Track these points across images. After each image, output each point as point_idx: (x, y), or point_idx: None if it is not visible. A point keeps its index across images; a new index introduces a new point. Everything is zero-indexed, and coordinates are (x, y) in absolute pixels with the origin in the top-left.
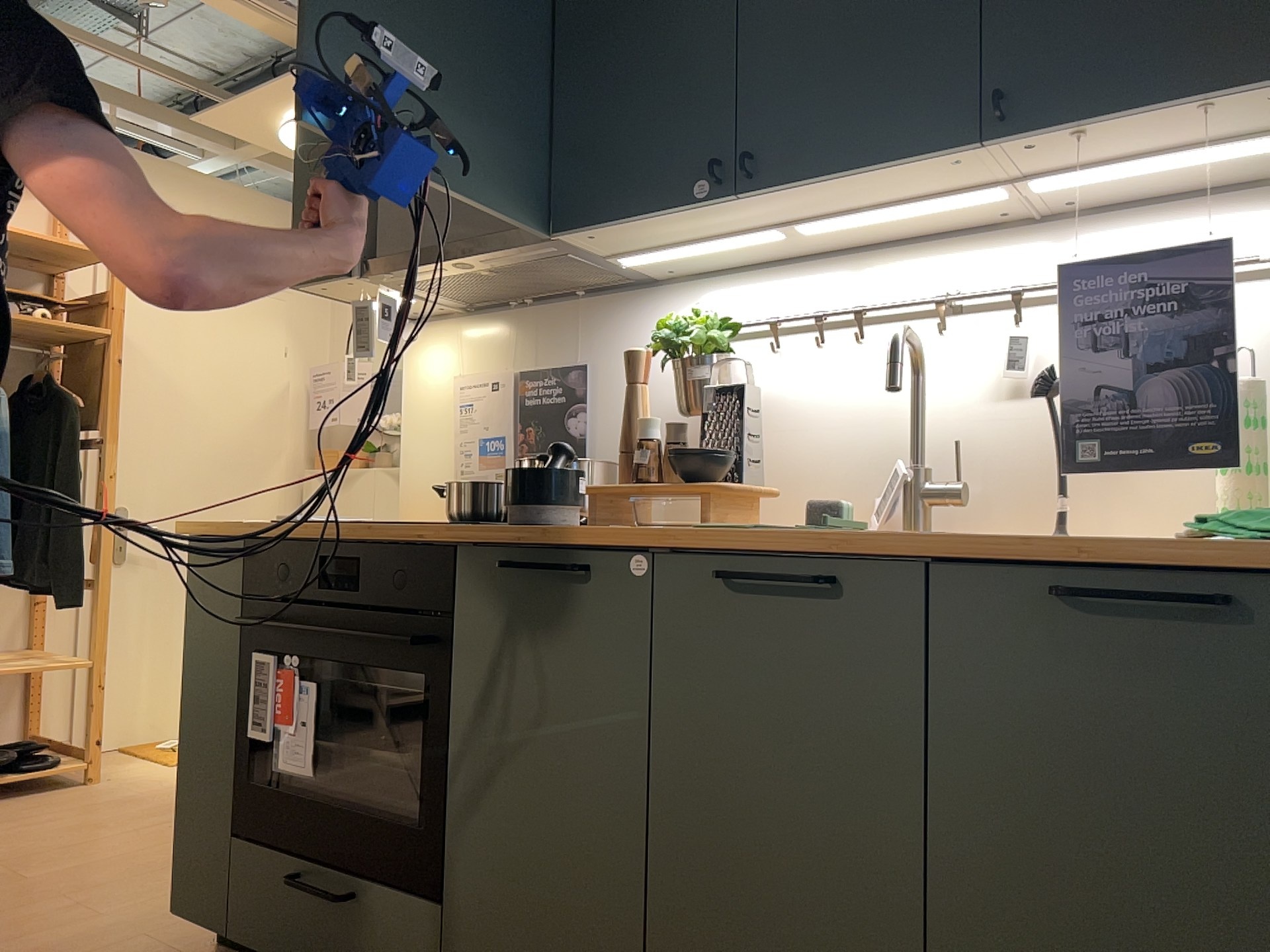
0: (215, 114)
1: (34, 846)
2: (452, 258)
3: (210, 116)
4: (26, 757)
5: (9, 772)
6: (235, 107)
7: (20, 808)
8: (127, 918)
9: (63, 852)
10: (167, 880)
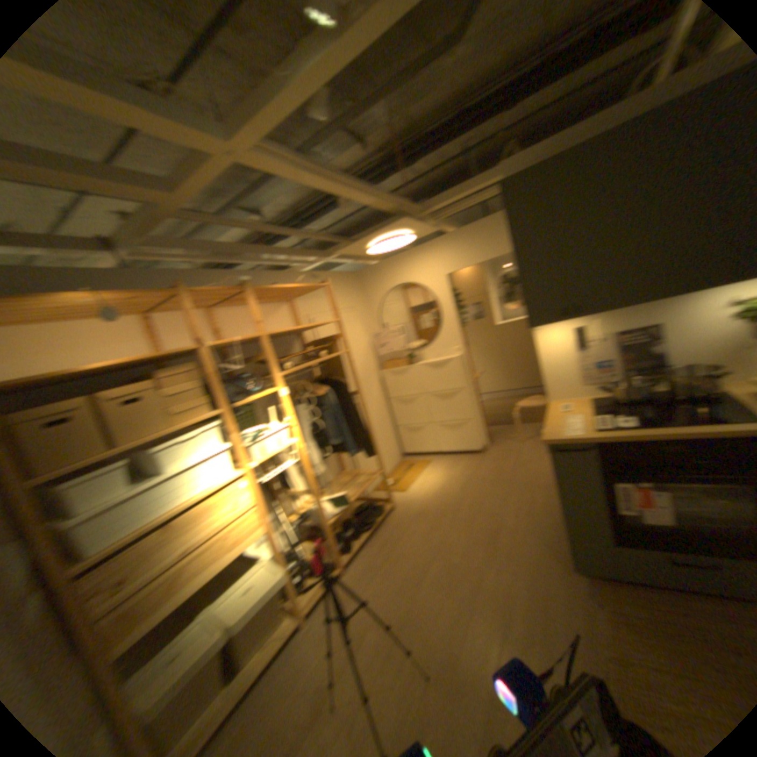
0: (346, 248)
1: (432, 548)
2: (646, 302)
3: (343, 249)
4: (373, 510)
5: (376, 518)
6: (357, 243)
7: (394, 530)
8: (527, 572)
9: (446, 547)
10: (505, 549)
